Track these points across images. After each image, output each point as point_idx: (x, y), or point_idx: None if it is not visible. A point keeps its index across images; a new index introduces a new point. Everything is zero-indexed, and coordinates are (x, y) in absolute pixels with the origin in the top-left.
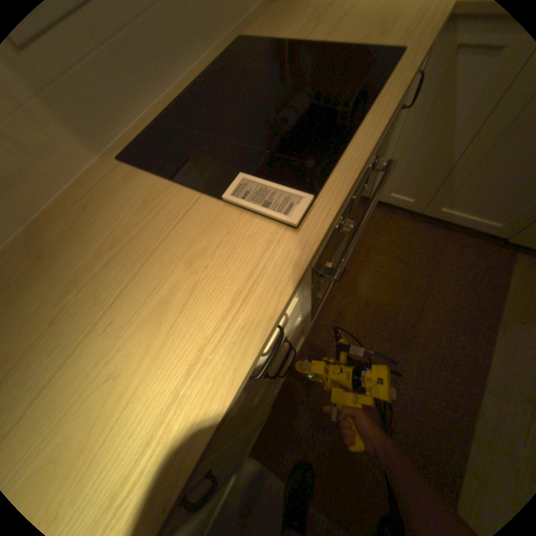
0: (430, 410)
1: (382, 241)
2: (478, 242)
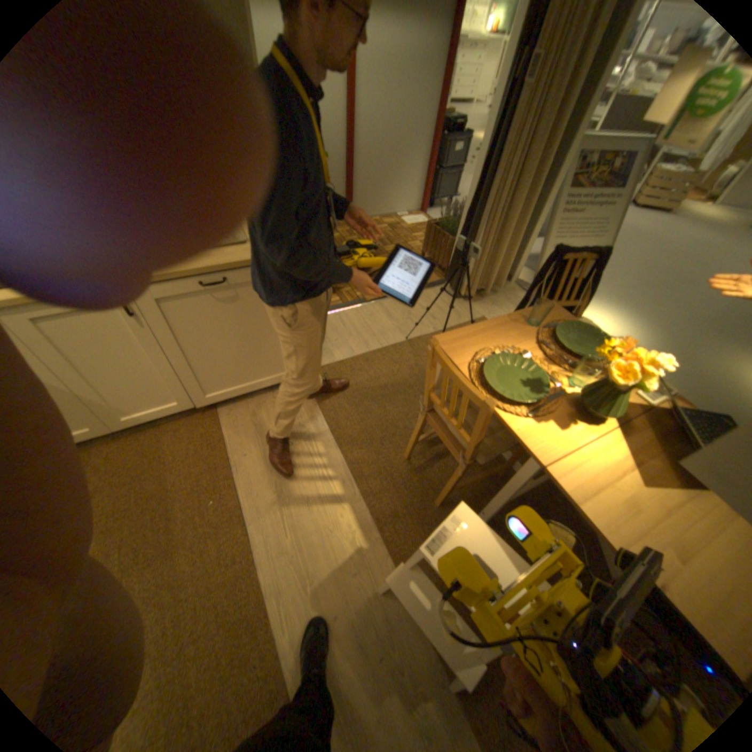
0: (212, 587)
1: (91, 483)
2: (184, 421)
